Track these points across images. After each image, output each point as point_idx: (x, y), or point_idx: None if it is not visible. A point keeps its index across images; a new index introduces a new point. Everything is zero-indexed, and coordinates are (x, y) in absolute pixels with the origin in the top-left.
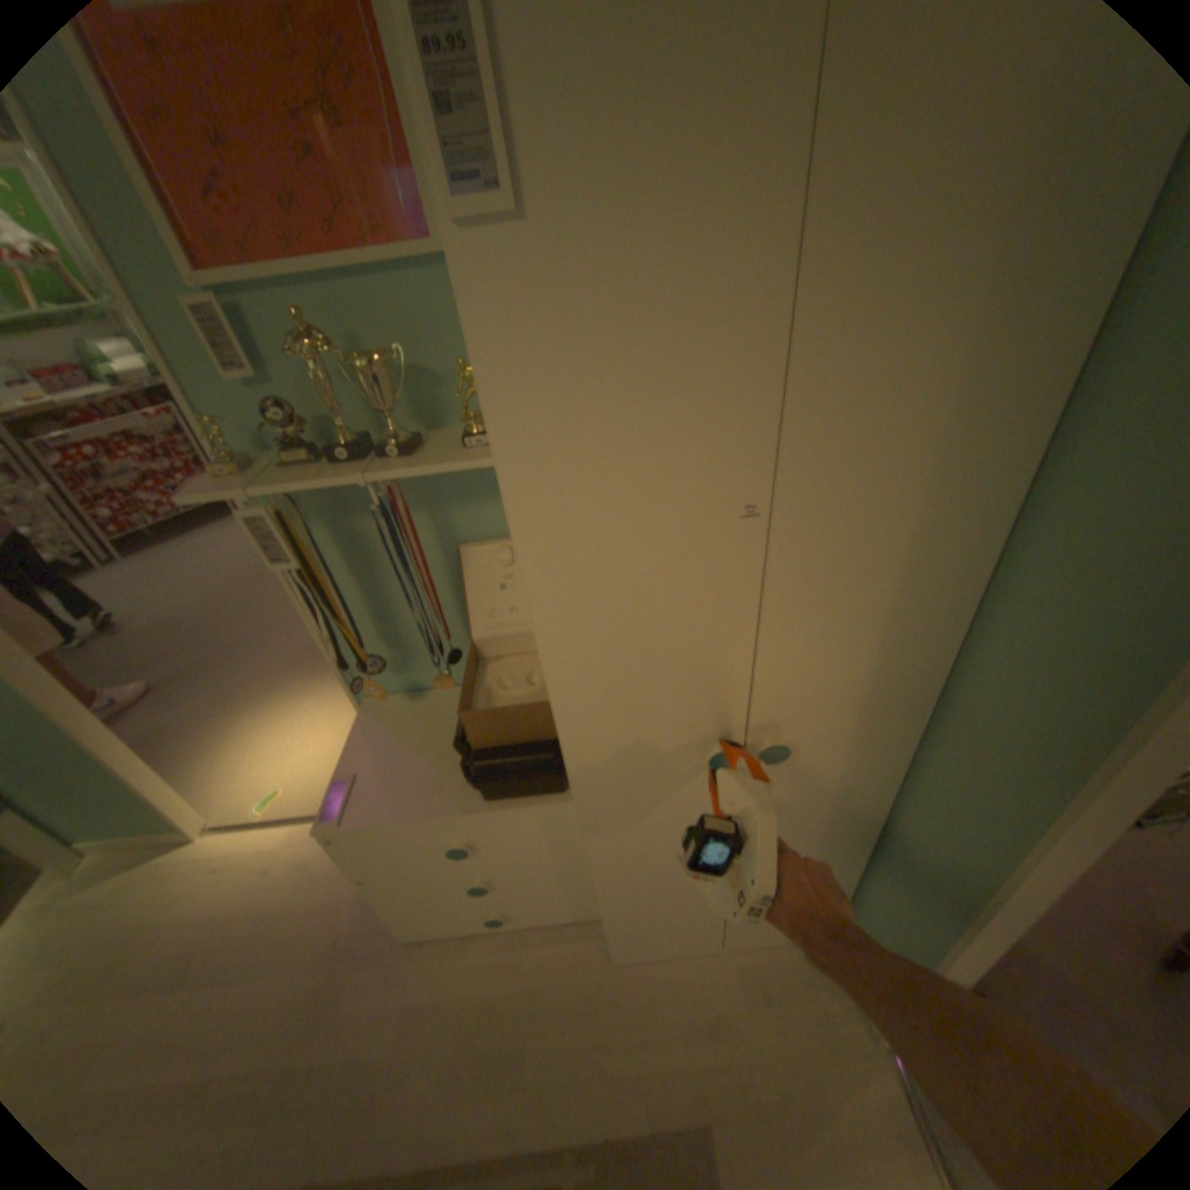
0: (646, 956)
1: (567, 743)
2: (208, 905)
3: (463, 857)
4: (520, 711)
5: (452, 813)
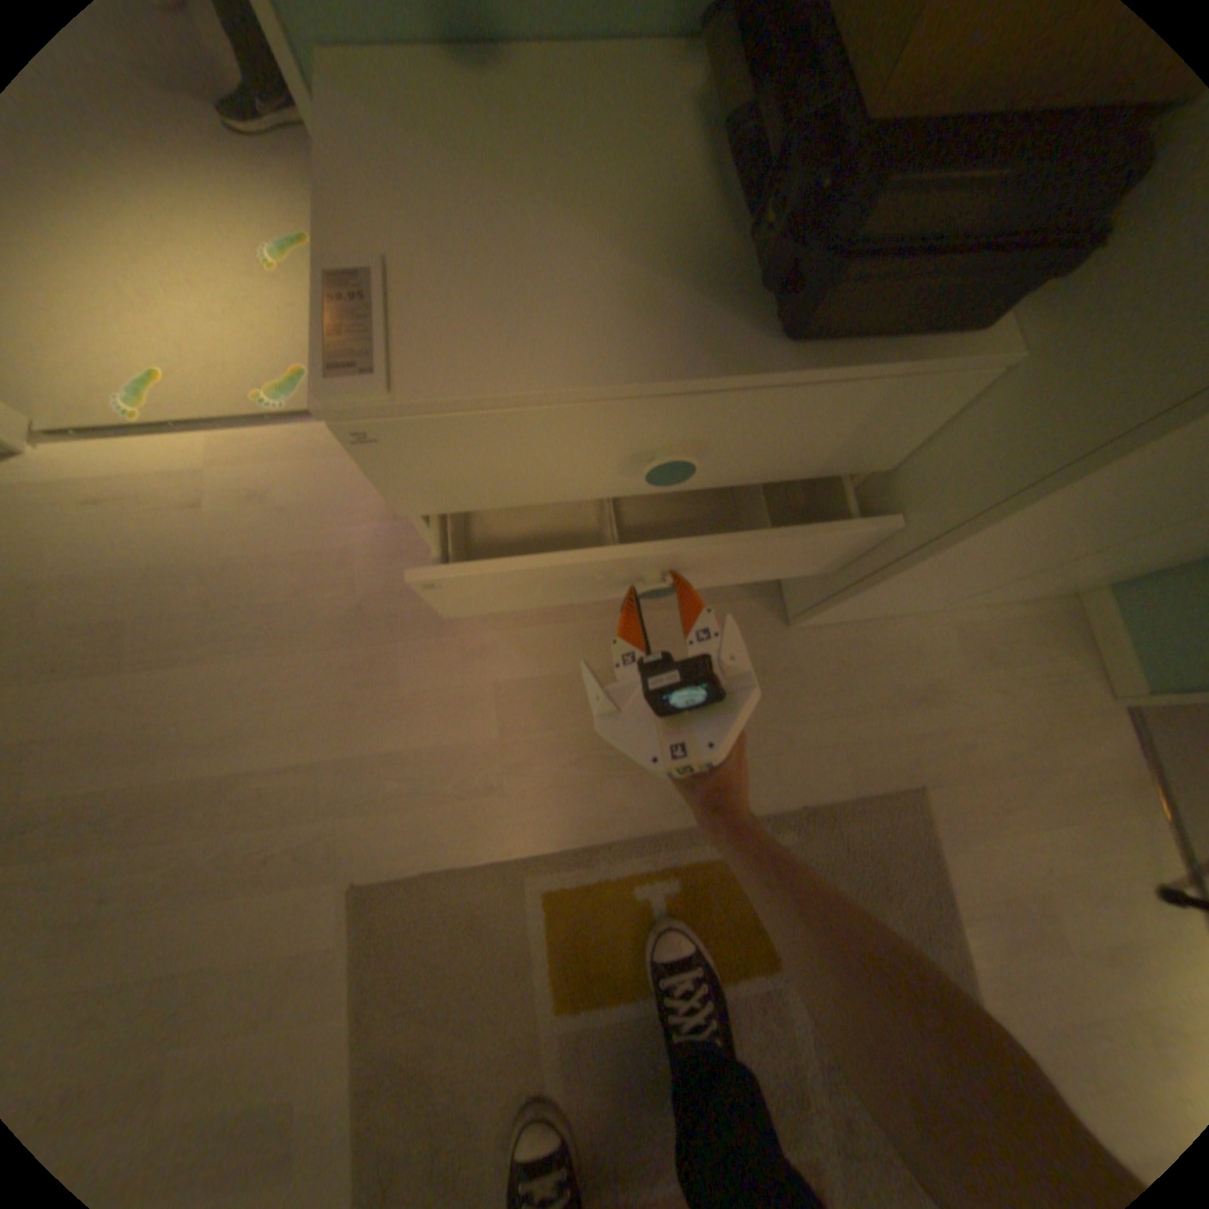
0: (854, 617)
1: None
2: (103, 551)
3: (680, 477)
4: None
5: (705, 365)
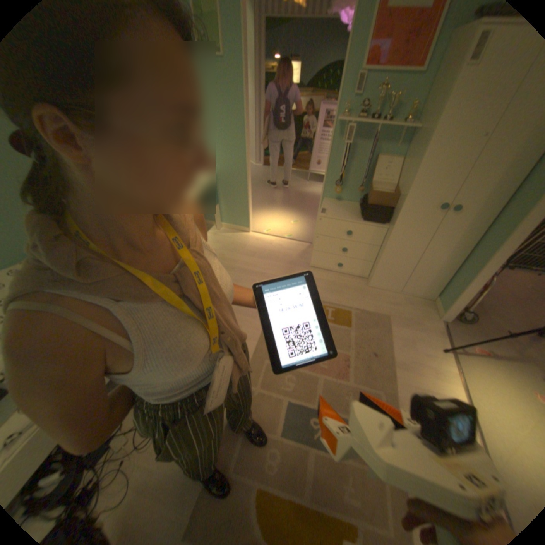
0: (379, 284)
1: (410, 190)
2: (256, 245)
3: (349, 234)
4: (387, 194)
5: (353, 220)
